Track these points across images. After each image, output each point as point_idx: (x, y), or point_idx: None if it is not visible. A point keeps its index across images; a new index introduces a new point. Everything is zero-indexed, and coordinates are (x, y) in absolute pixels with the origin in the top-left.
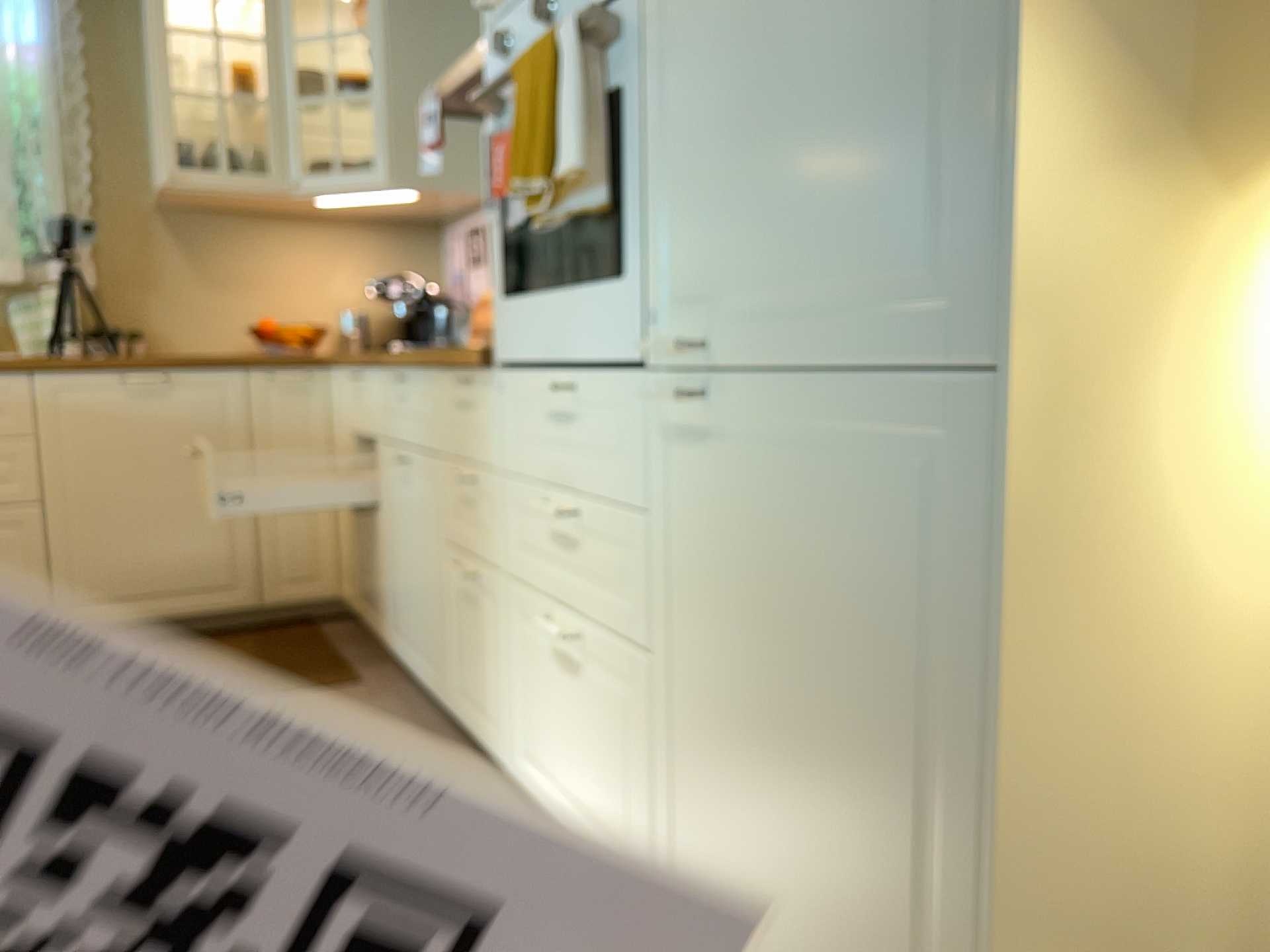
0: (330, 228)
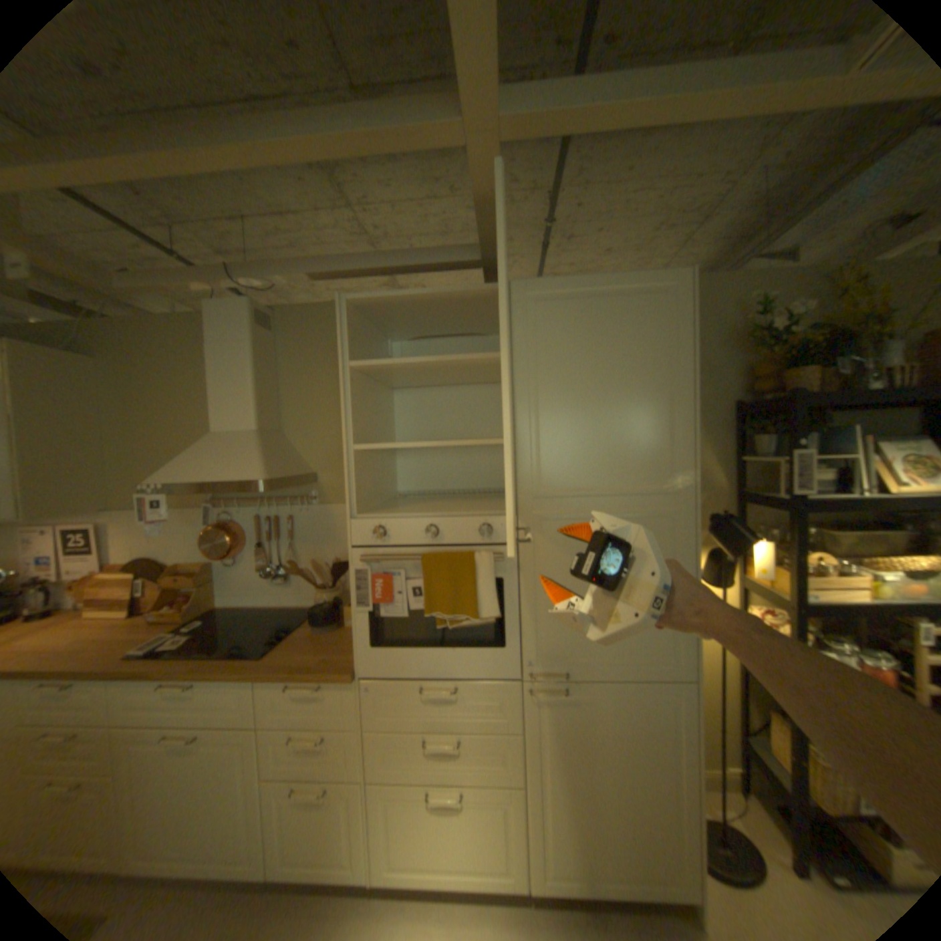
0: None
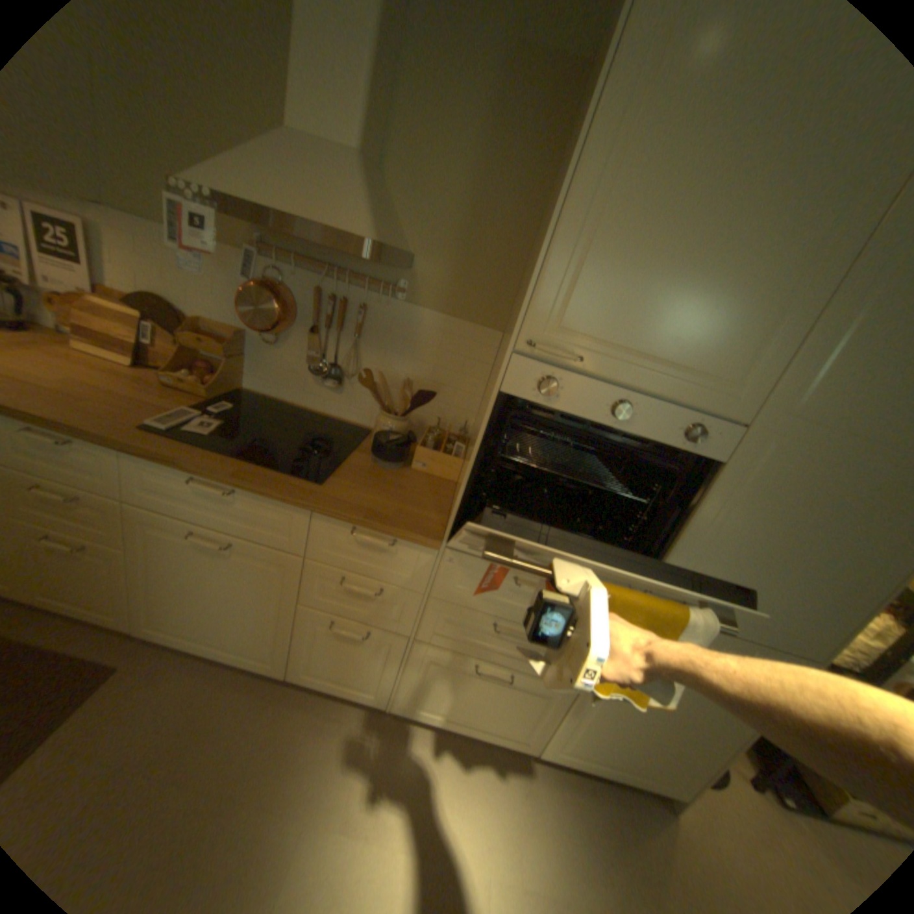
0: None
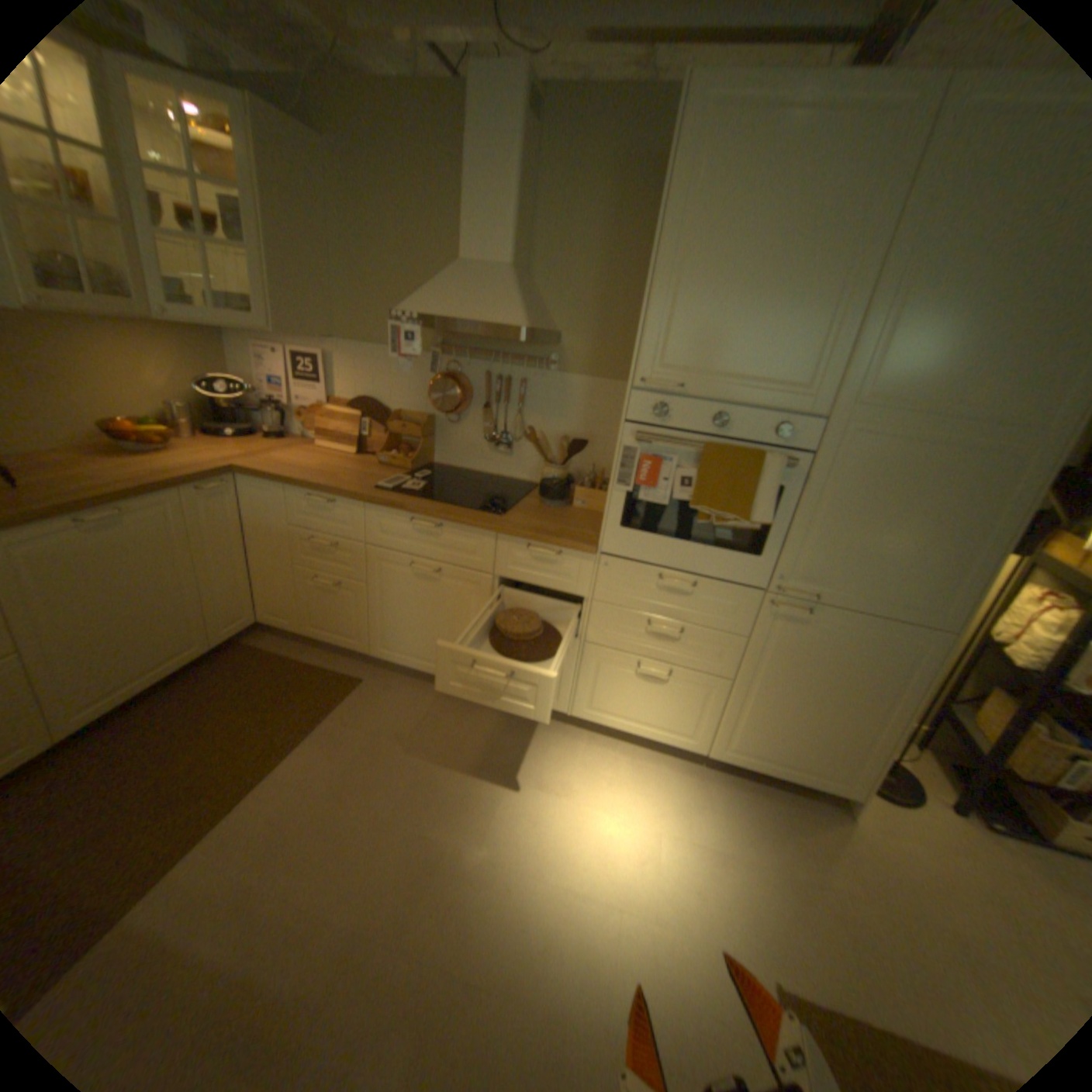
0: (135, 329)
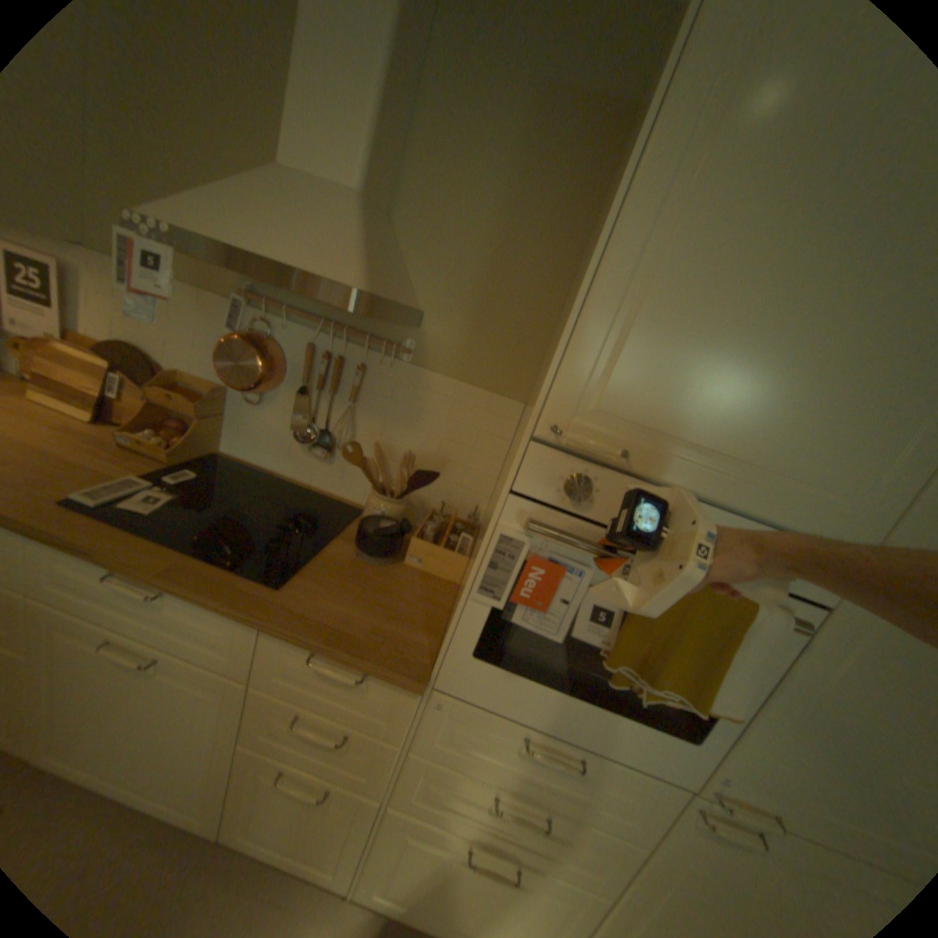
0: None
